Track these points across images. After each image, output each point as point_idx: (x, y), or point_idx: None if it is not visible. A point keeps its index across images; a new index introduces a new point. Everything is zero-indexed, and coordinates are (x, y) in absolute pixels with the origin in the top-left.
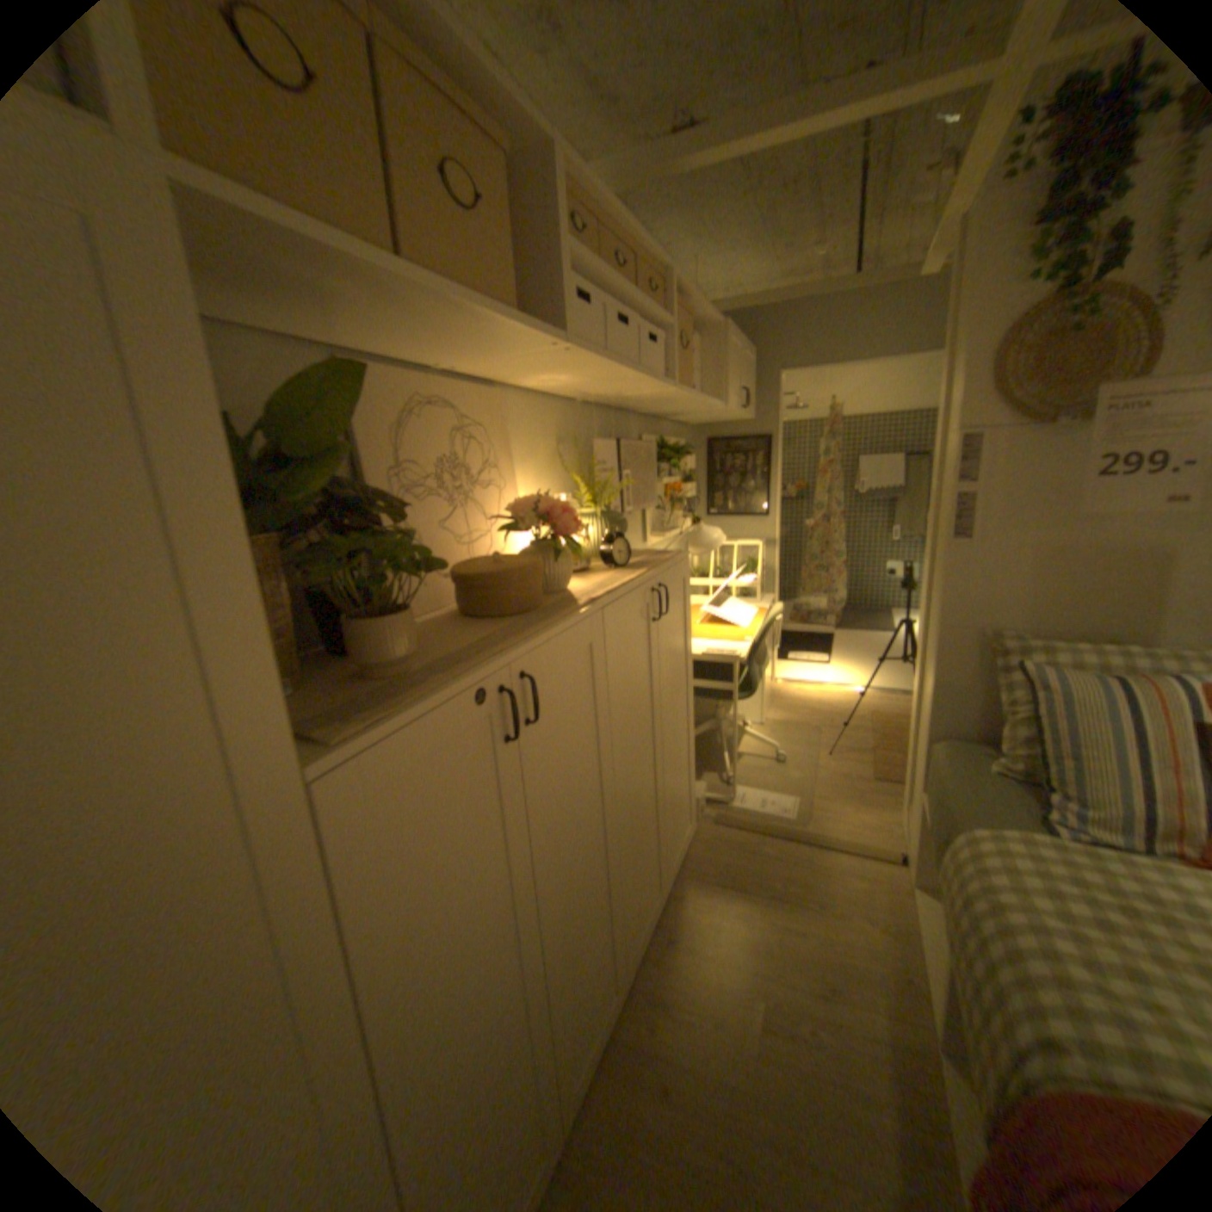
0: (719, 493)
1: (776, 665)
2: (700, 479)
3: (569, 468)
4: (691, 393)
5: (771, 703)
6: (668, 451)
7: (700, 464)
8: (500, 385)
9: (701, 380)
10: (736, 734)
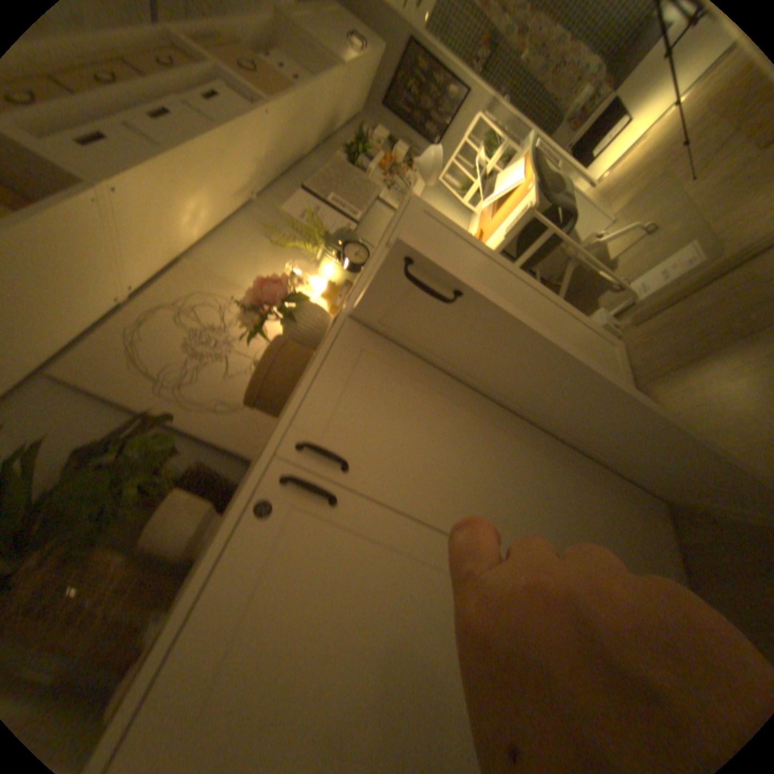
0: (427, 120)
1: (590, 168)
2: (408, 129)
3: (288, 241)
4: (294, 87)
5: (610, 196)
6: (357, 143)
7: (397, 121)
8: (181, 255)
9: (312, 70)
10: (592, 252)
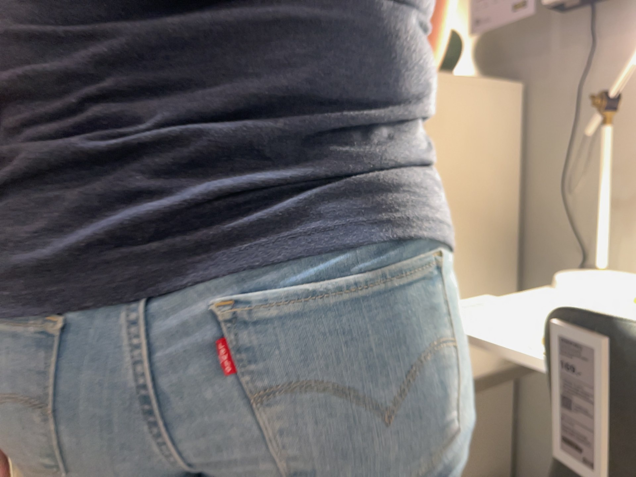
0: None
1: None
2: None
3: None
4: None
5: None
6: None
7: None
8: None
9: None
10: None
